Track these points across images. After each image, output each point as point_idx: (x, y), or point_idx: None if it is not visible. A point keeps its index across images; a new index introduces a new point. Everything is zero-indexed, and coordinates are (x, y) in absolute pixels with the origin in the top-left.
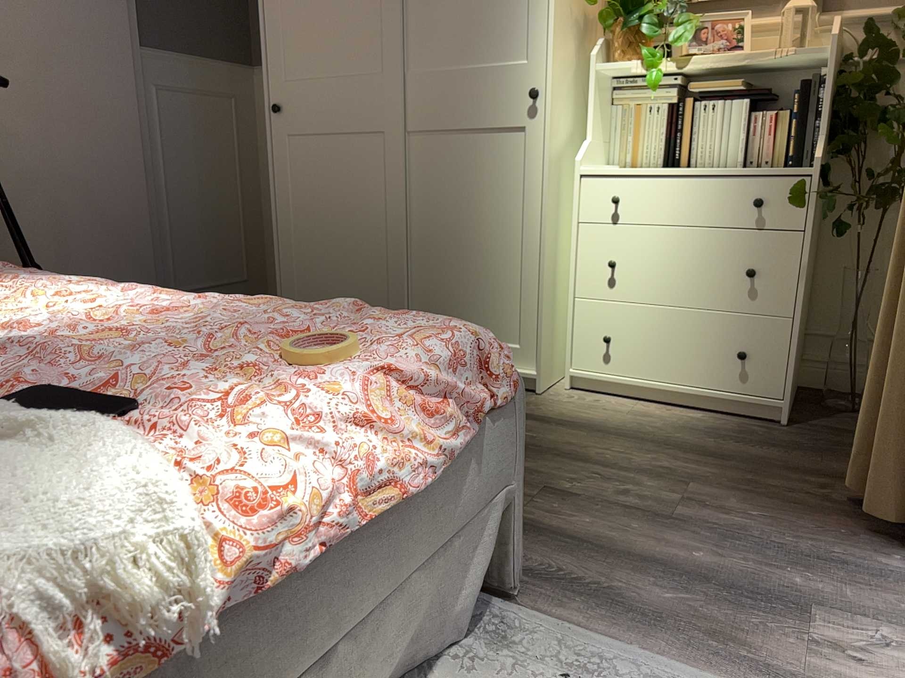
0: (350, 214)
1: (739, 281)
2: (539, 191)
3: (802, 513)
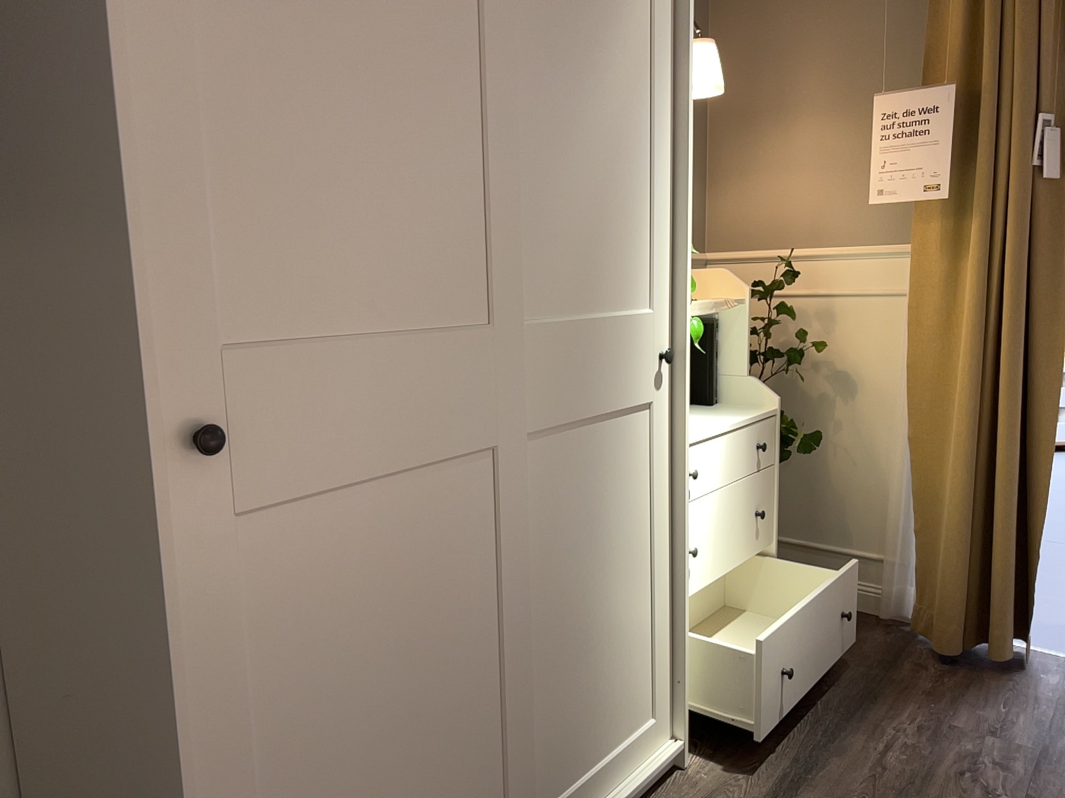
0: (422, 657)
1: (753, 525)
2: (668, 488)
3: (974, 688)
